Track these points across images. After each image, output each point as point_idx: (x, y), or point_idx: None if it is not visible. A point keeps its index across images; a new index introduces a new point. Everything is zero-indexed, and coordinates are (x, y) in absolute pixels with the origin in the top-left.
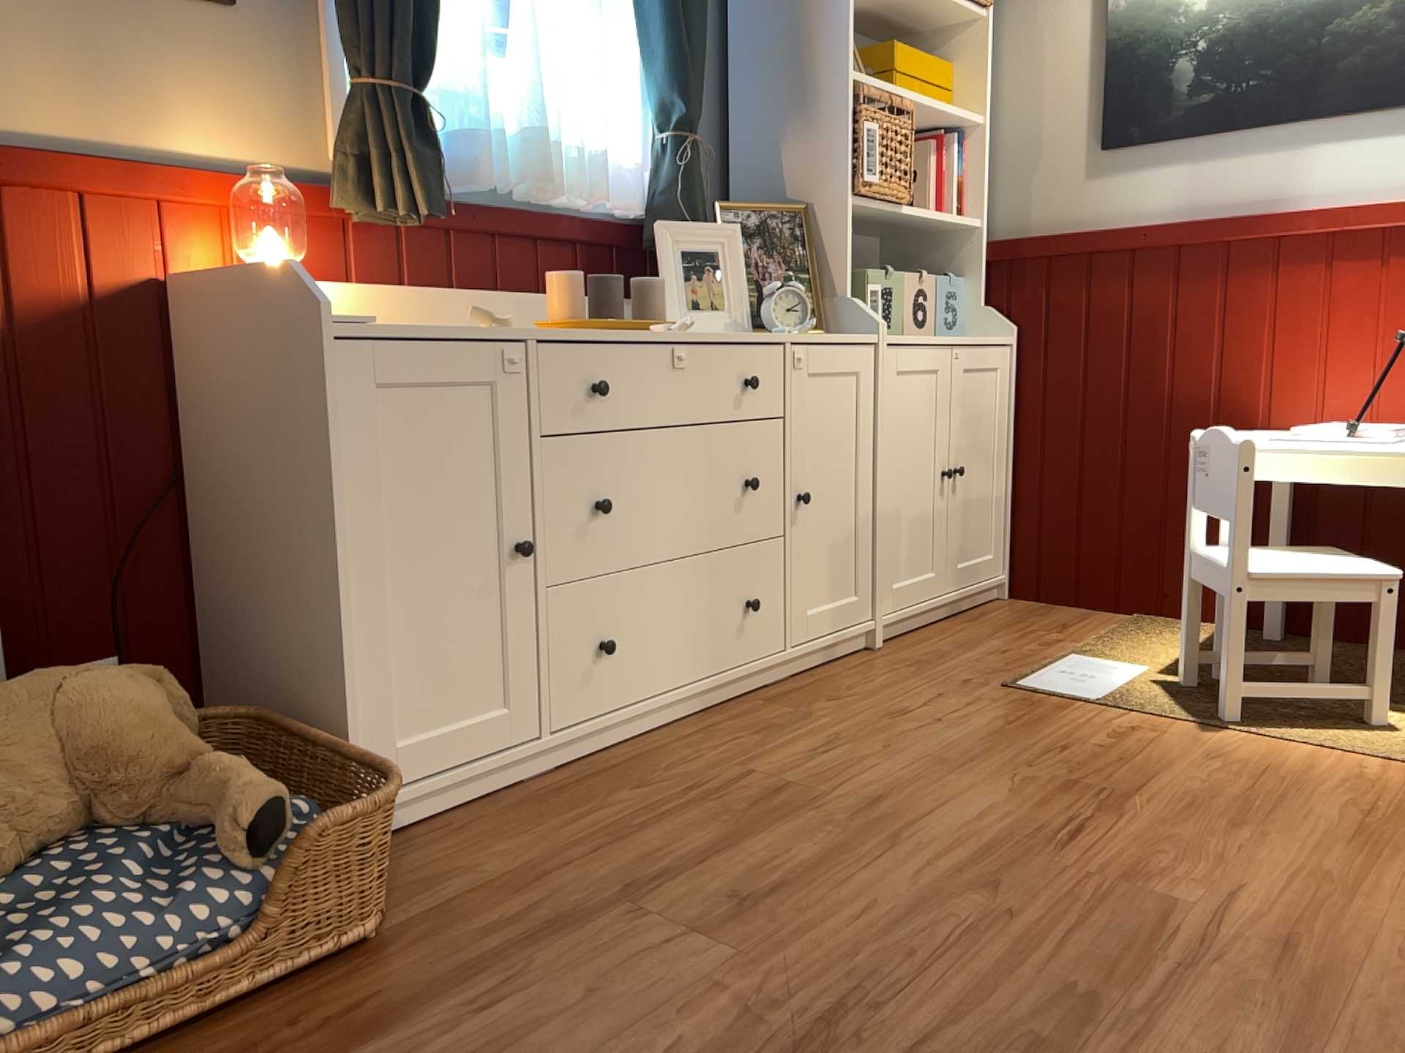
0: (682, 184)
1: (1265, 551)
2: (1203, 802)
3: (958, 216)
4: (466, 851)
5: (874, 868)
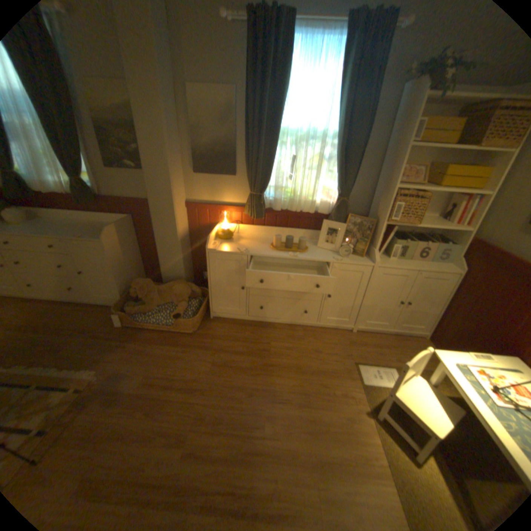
0: (335, 211)
1: (433, 395)
2: (318, 424)
3: (467, 225)
4: (219, 327)
5: (245, 377)
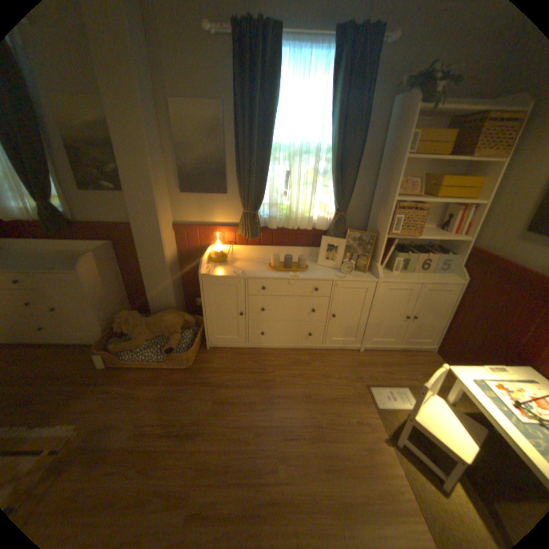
0: (333, 226)
1: (453, 415)
2: (336, 460)
3: (465, 234)
4: (217, 359)
5: (251, 413)
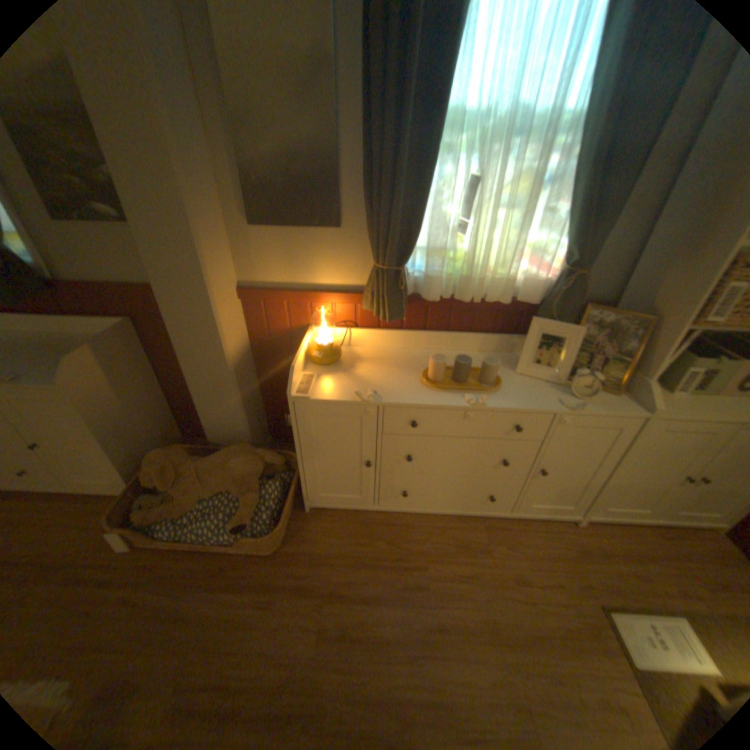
0: (561, 298)
1: None
2: None
3: None
4: (324, 533)
5: (390, 667)
